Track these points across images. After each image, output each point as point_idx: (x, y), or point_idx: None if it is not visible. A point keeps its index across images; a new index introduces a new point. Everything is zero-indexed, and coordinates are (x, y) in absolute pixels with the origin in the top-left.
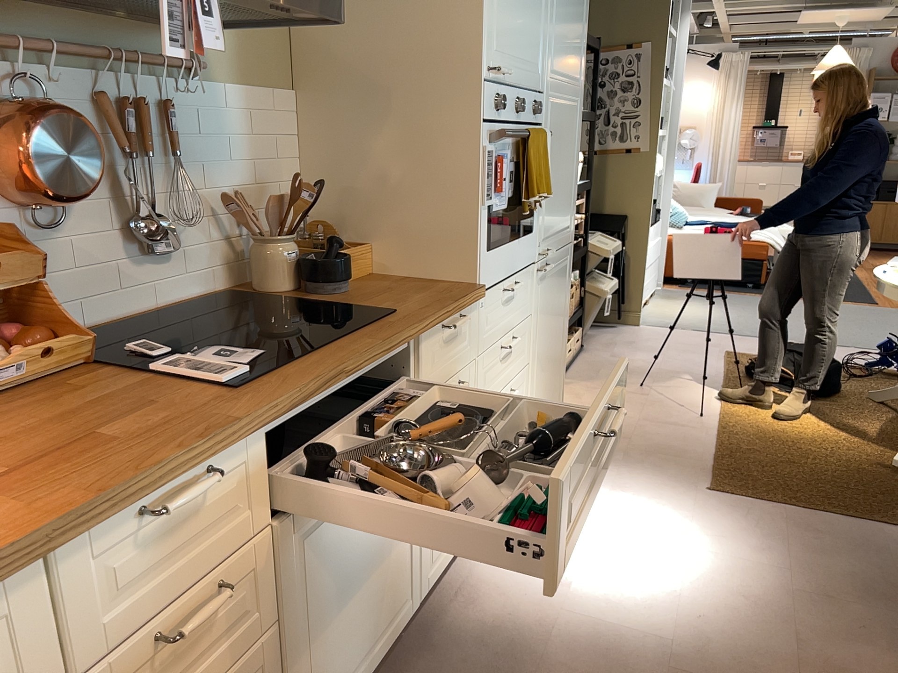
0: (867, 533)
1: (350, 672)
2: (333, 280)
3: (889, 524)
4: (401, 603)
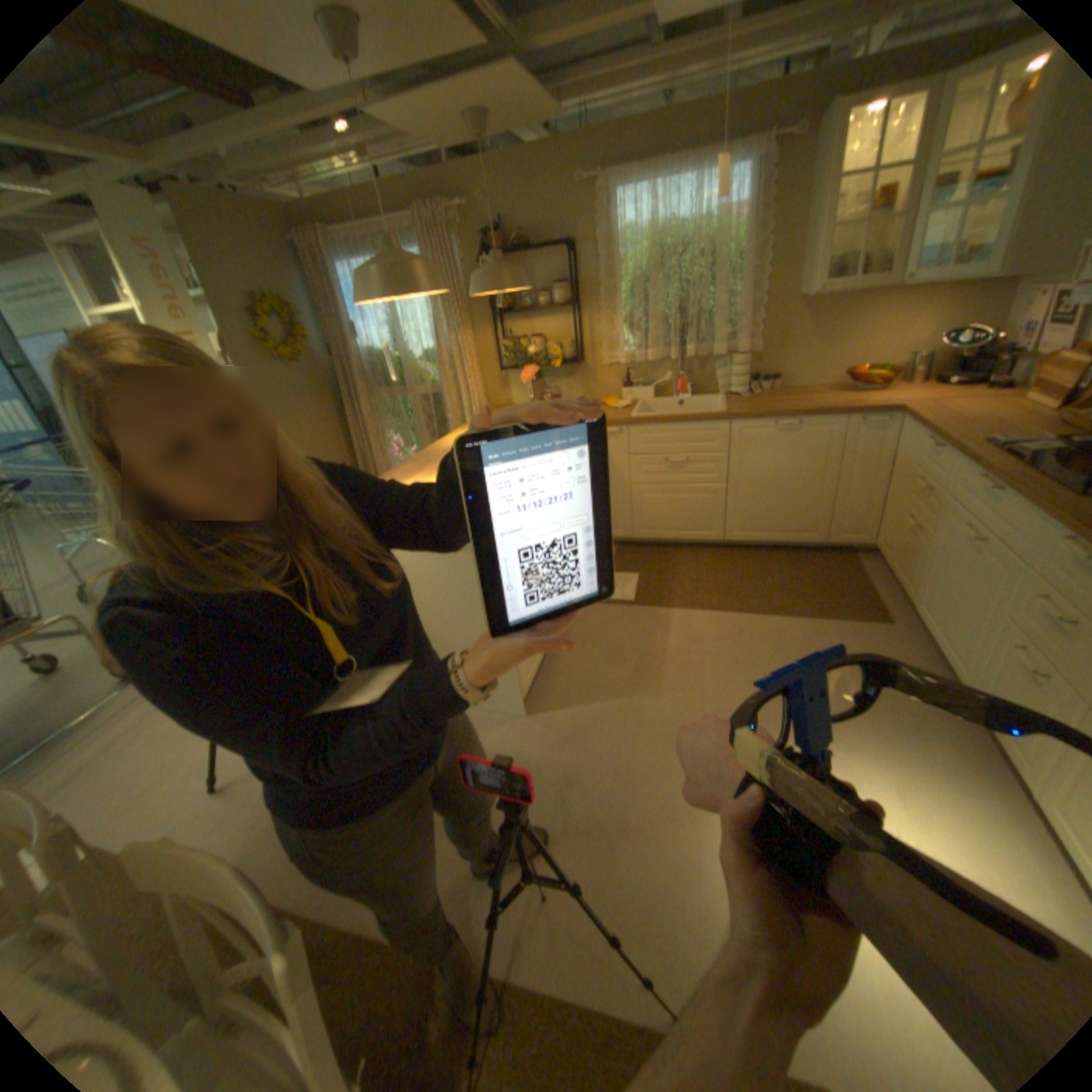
0: (593, 972)
1: (938, 627)
2: None
3: (556, 1003)
4: (965, 668)
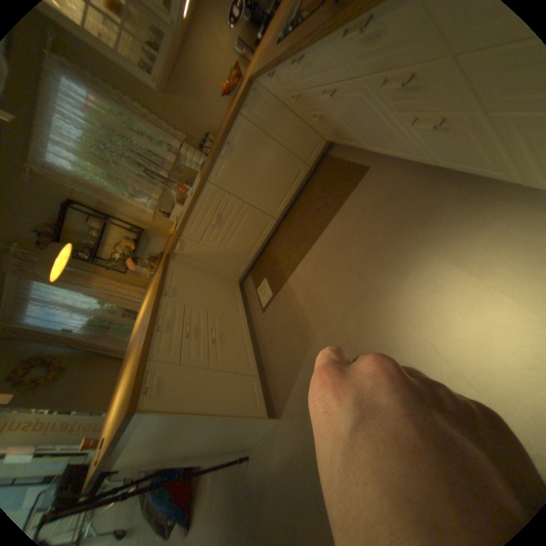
0: None
1: (383, 147)
2: None
3: None
4: (413, 152)
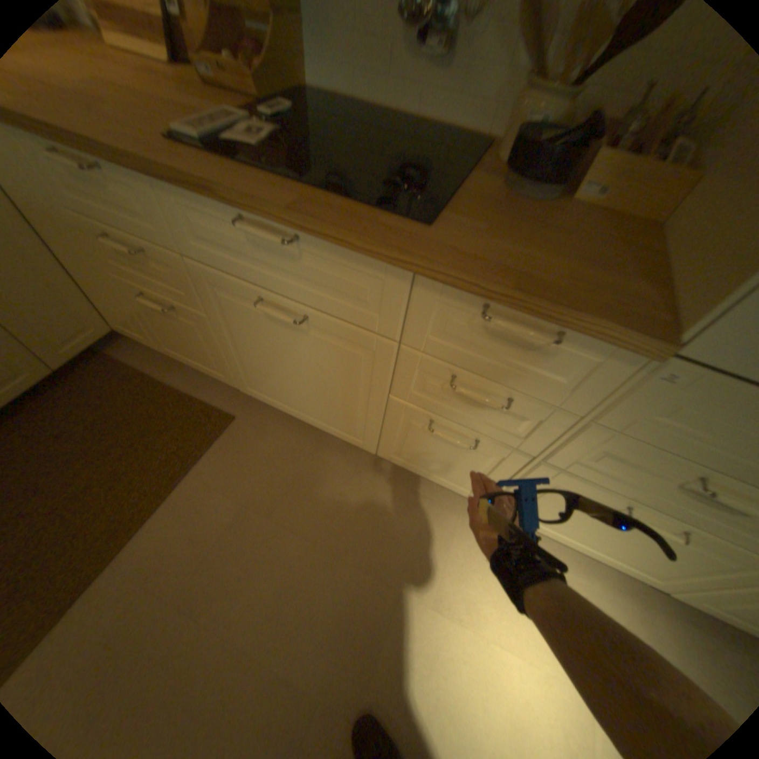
0: None
1: (289, 405)
2: (517, 169)
3: None
4: (351, 434)
